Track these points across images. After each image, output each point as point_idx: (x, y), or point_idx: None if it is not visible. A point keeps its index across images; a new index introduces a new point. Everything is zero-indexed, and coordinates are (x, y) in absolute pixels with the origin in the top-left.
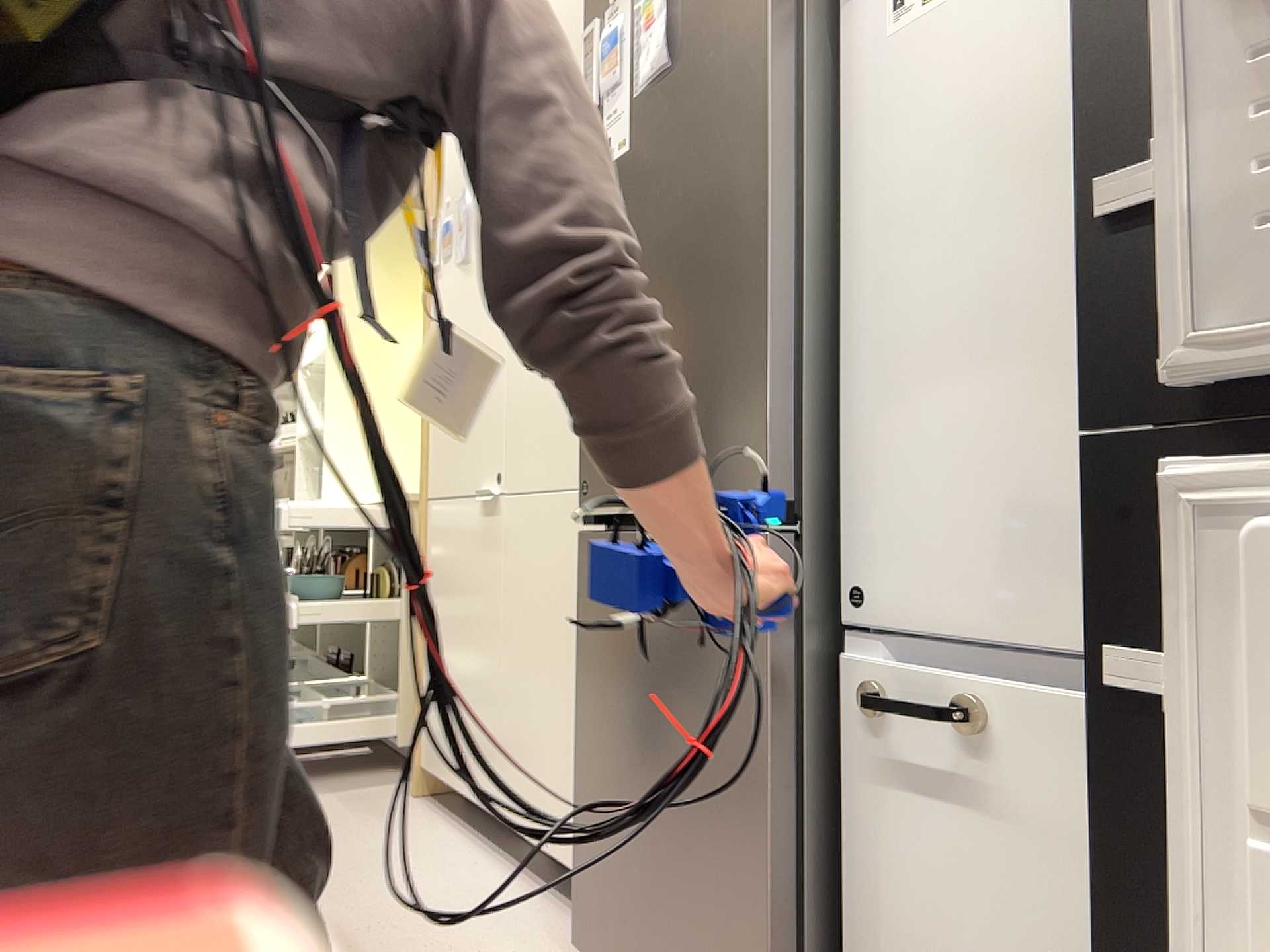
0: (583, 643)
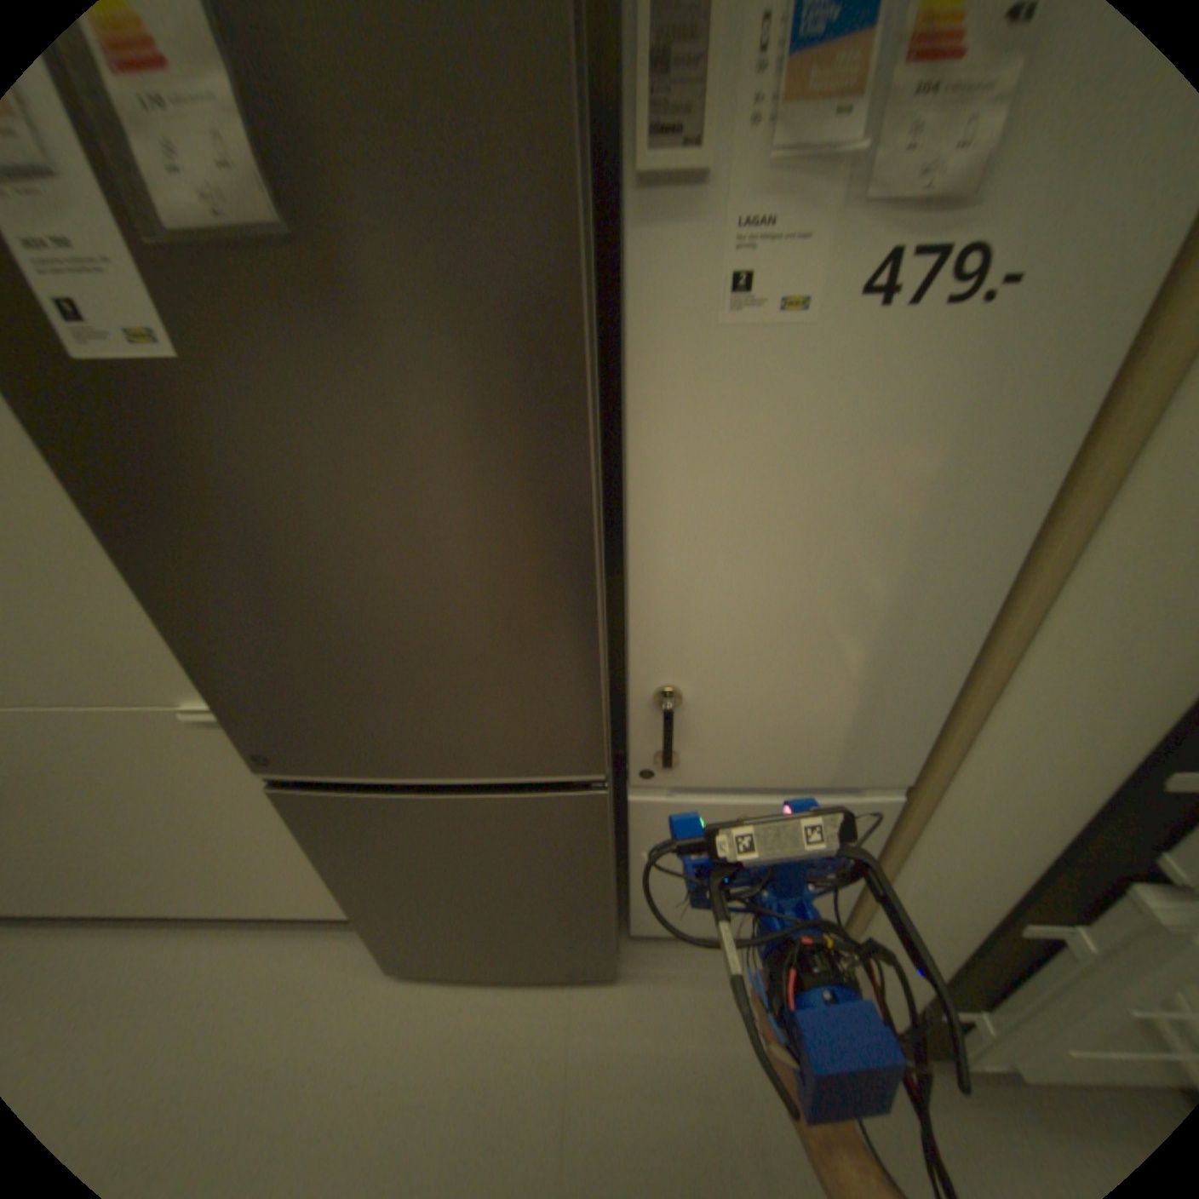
0: (318, 853)
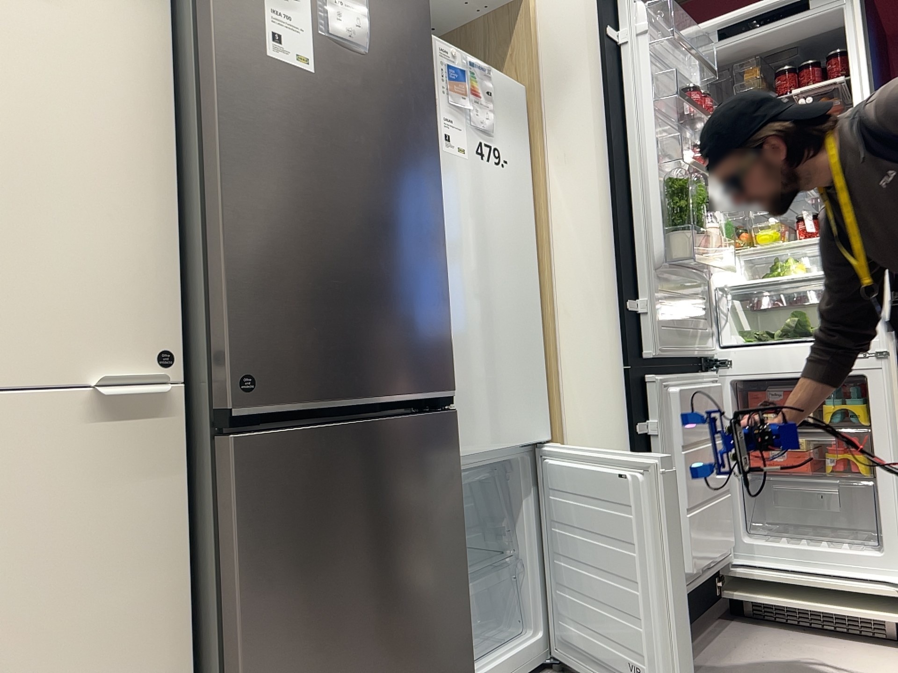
0: (250, 559)
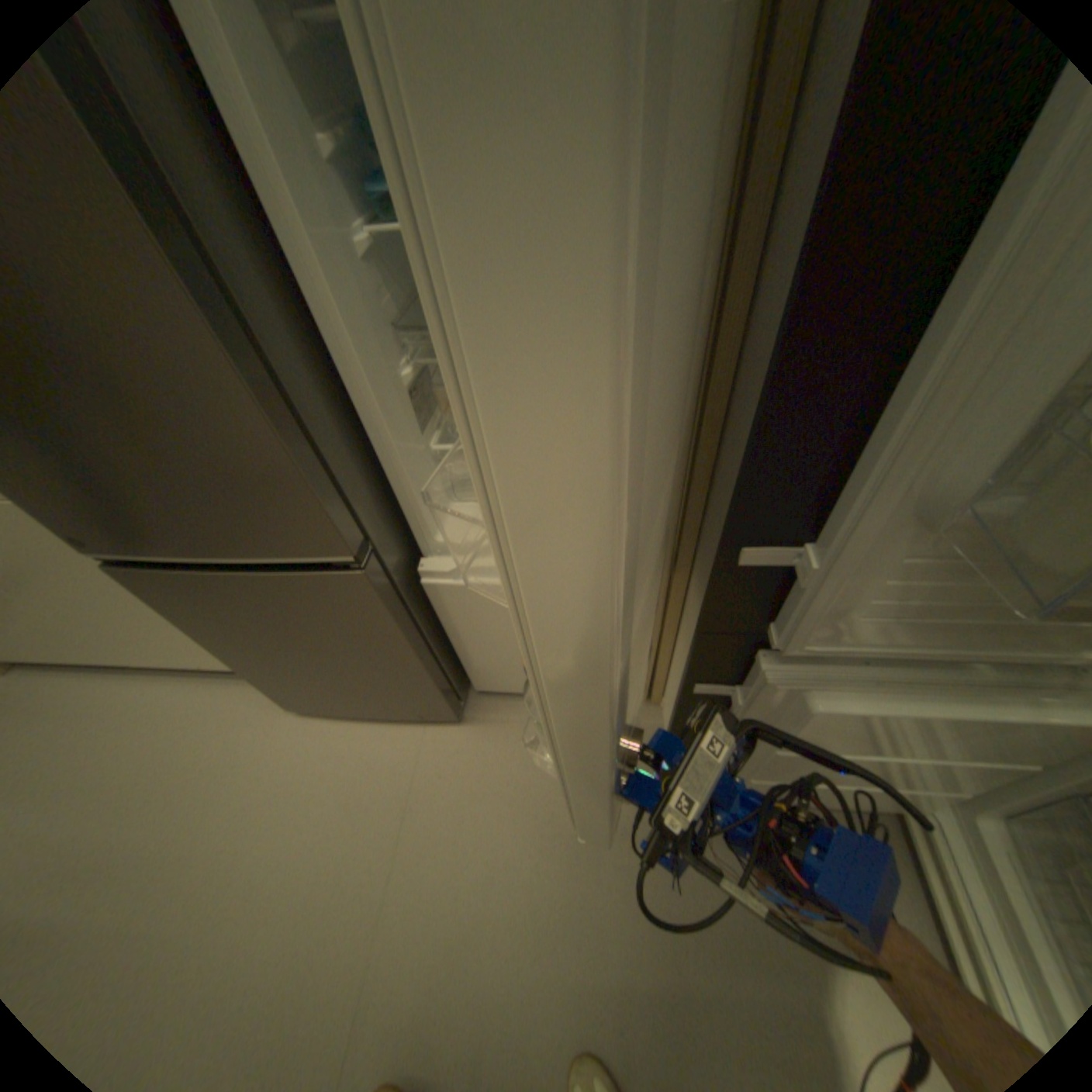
0: (174, 619)
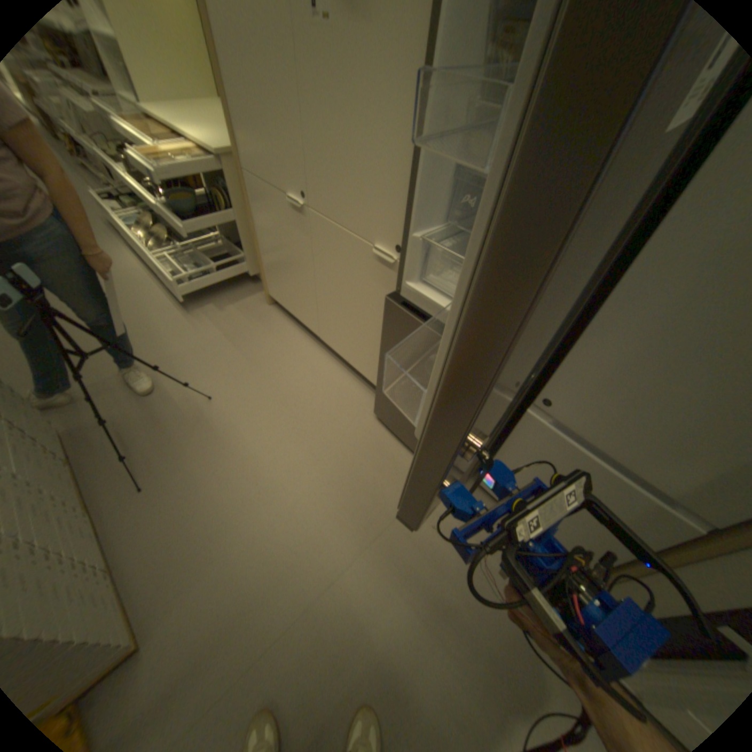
0: (386, 339)
